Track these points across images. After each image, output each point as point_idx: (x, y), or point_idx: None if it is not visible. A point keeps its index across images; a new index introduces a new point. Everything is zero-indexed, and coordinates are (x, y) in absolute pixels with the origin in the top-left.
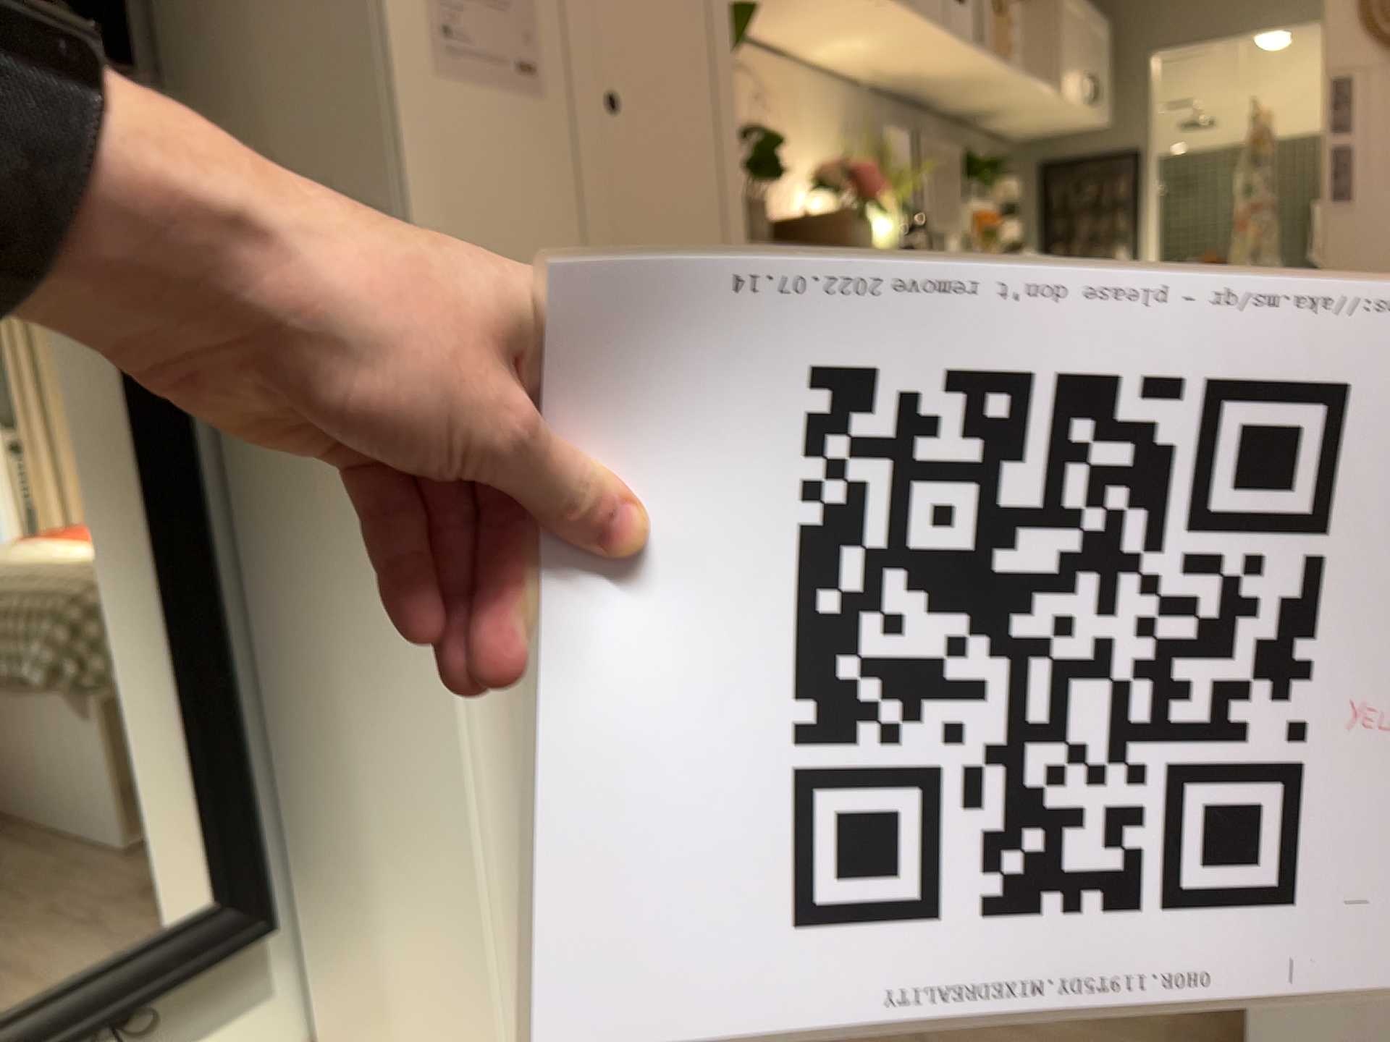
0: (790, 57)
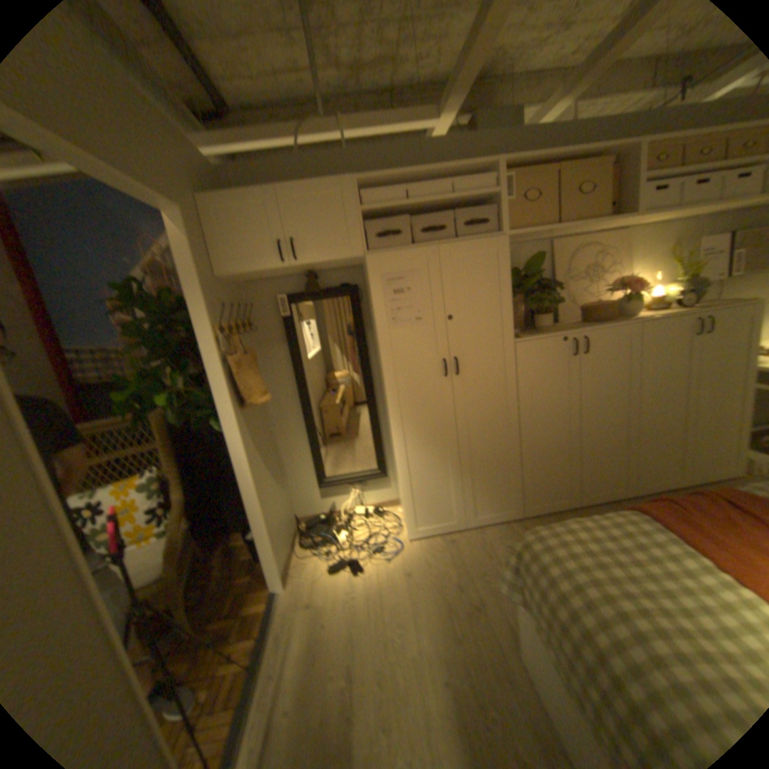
0: (629, 228)
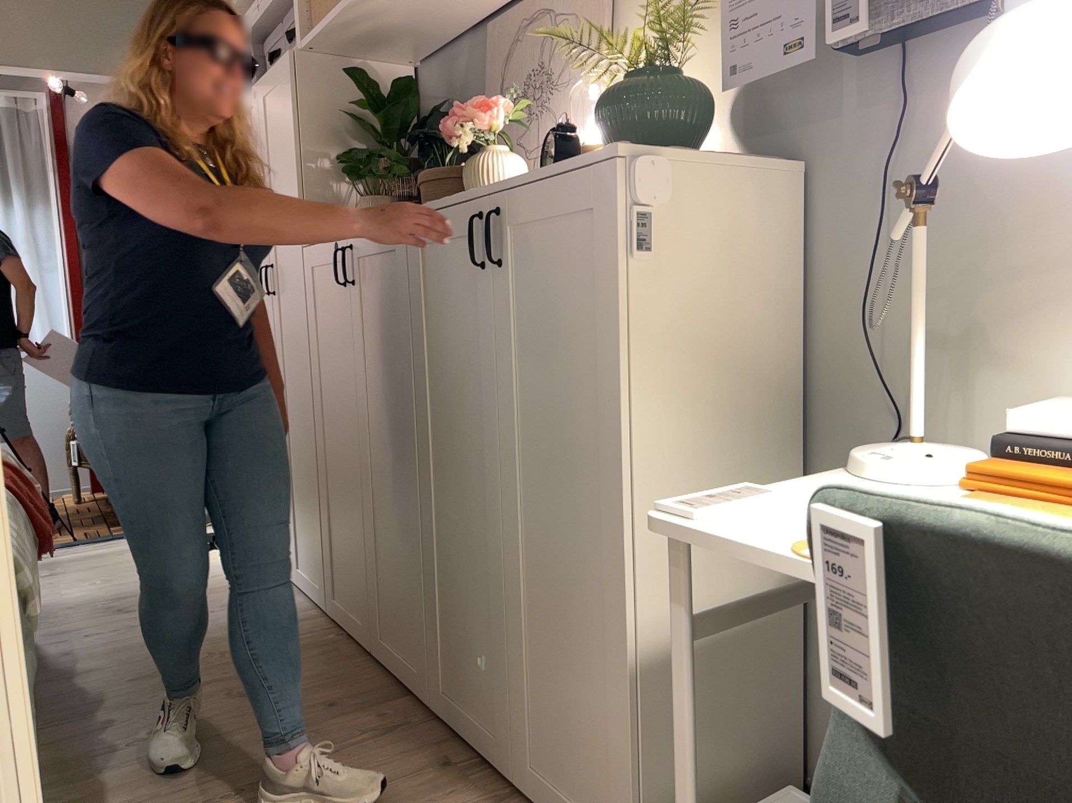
0: None
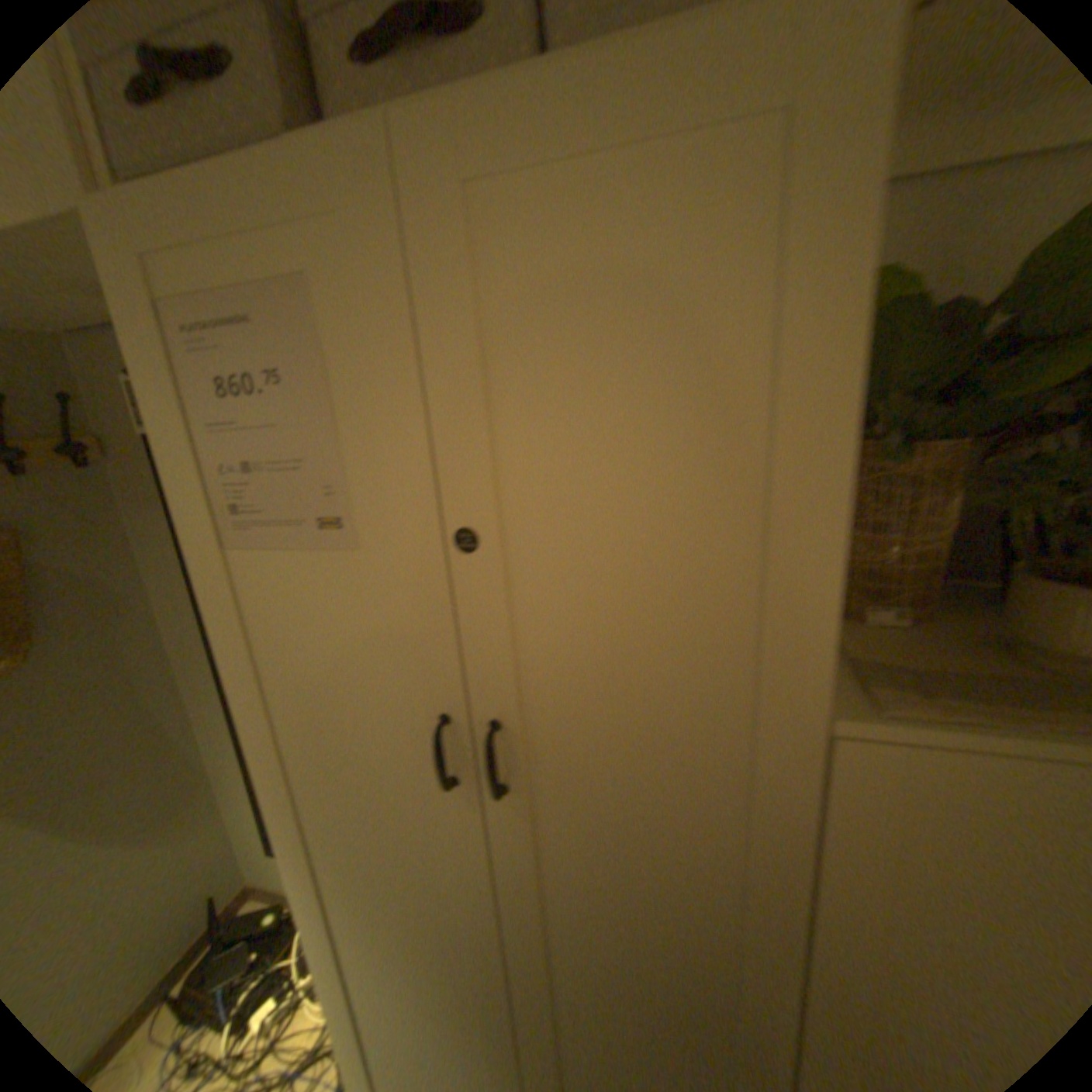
0: None
